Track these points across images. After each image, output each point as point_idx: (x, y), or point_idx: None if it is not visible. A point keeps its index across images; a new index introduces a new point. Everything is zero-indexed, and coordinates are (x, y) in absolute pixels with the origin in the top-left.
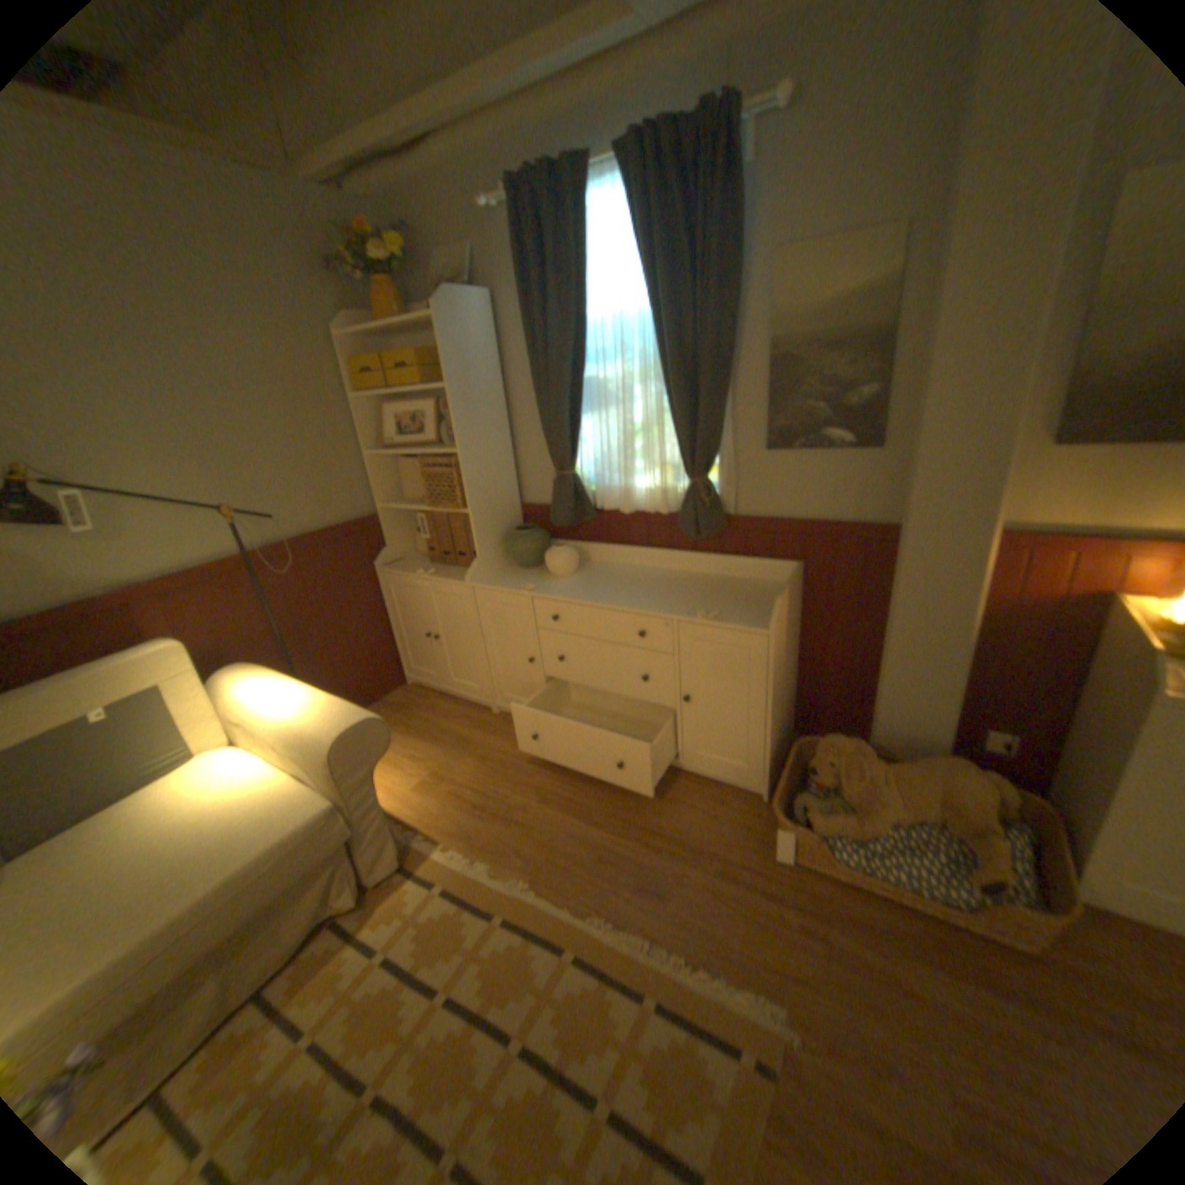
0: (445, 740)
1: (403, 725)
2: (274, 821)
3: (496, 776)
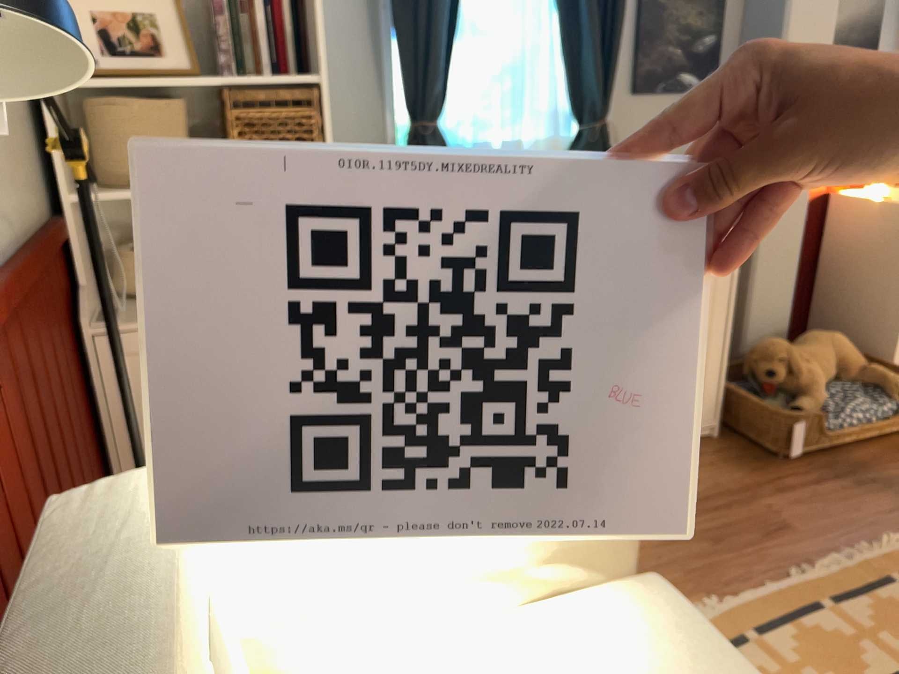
0: None
1: None
2: (665, 628)
3: None
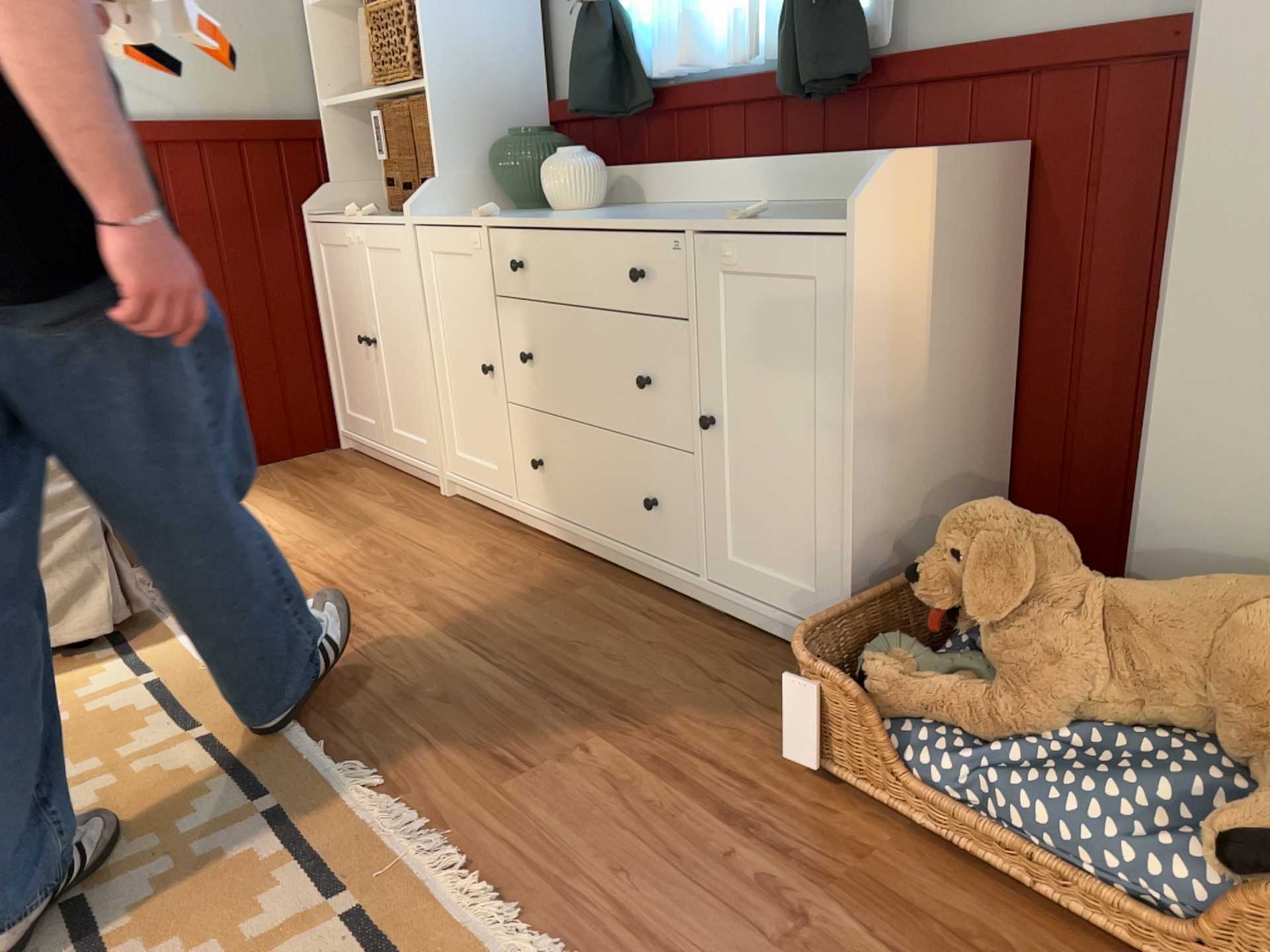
0: (337, 515)
1: (291, 492)
2: None
3: (373, 566)
